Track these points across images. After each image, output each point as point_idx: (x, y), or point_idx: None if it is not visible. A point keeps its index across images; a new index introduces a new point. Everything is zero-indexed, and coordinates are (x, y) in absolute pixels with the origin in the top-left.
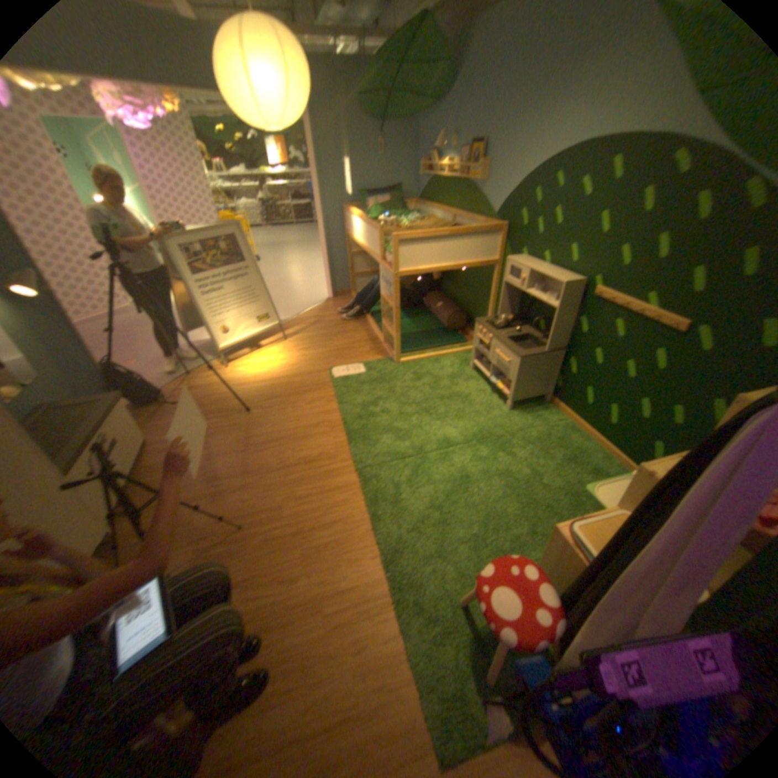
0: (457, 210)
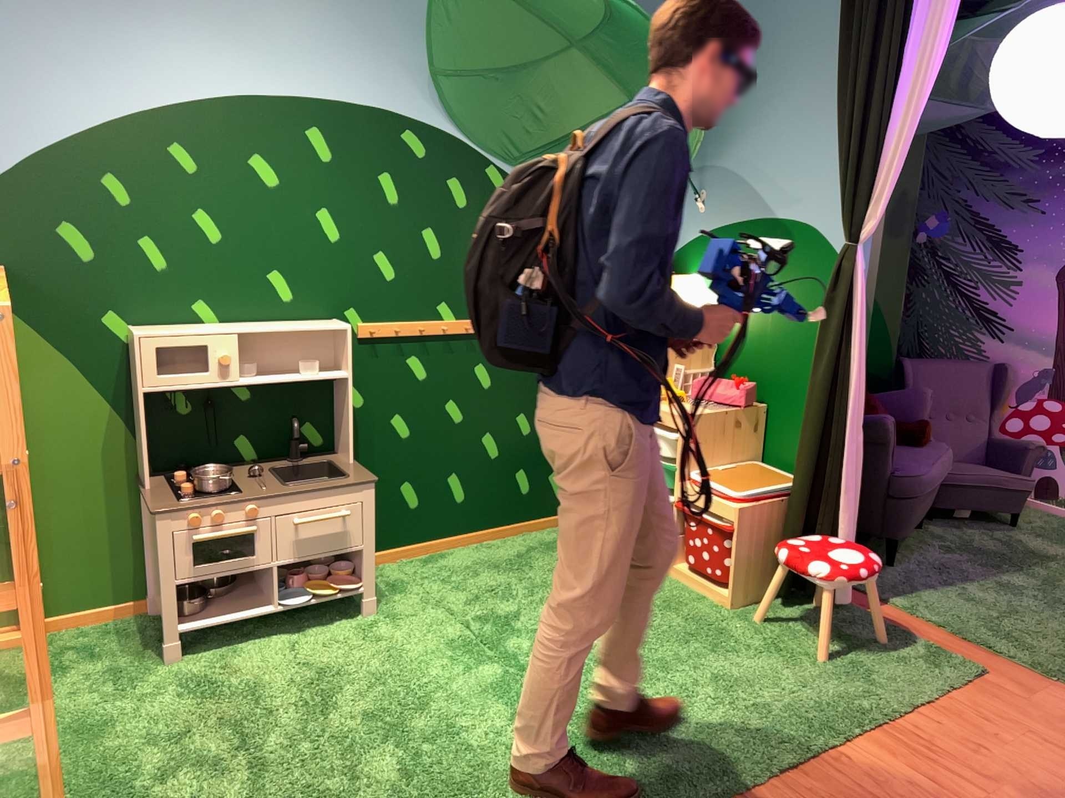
0: None
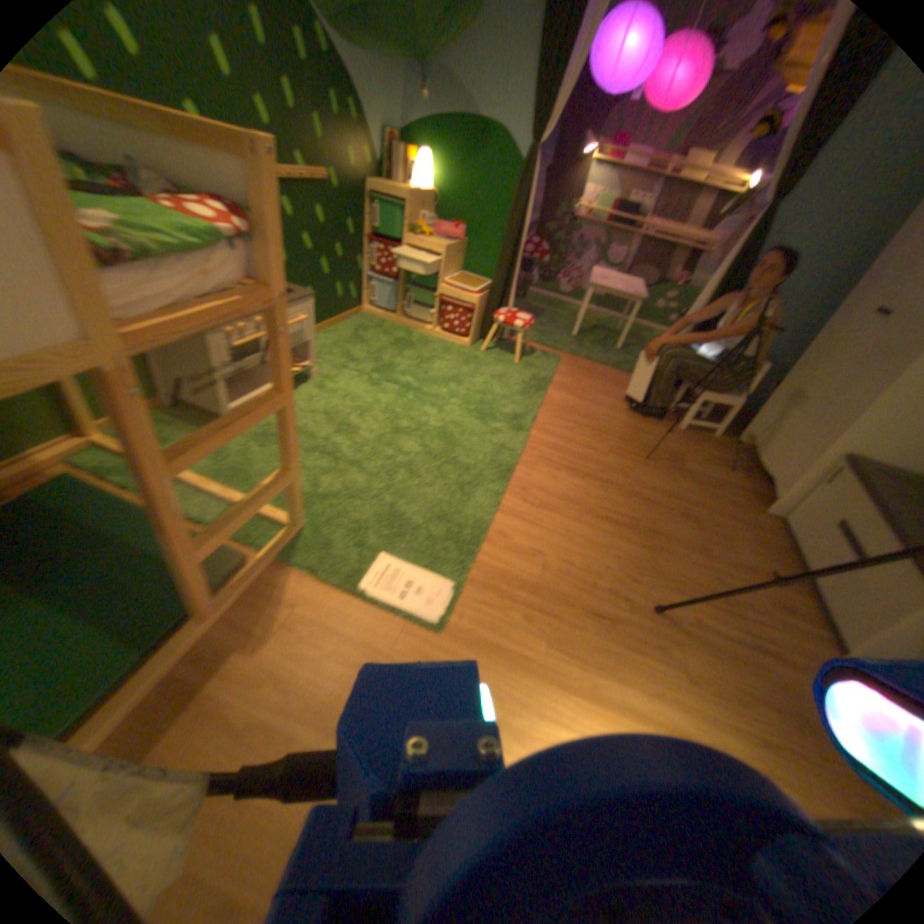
0: None
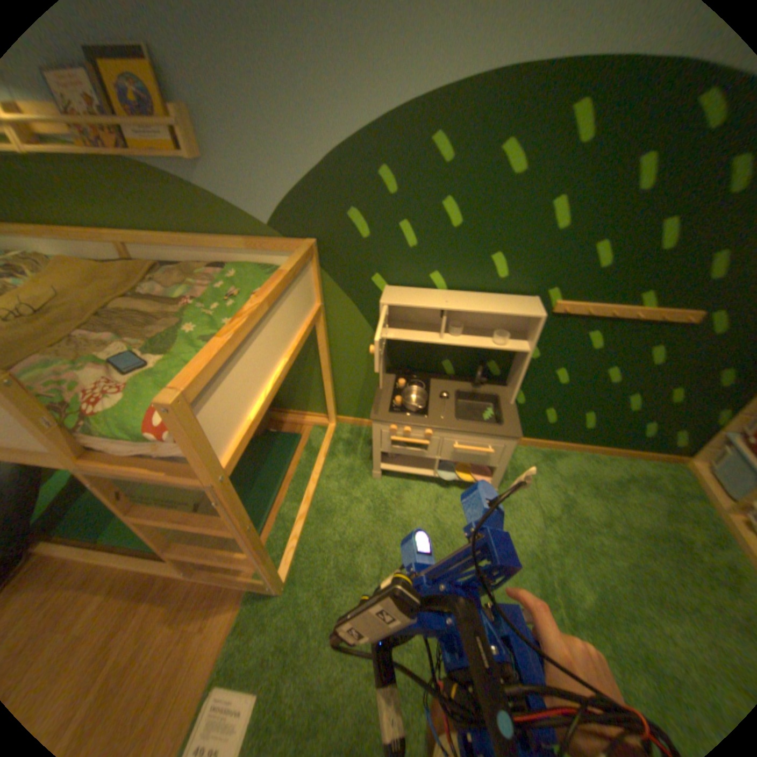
0: (118, 224)
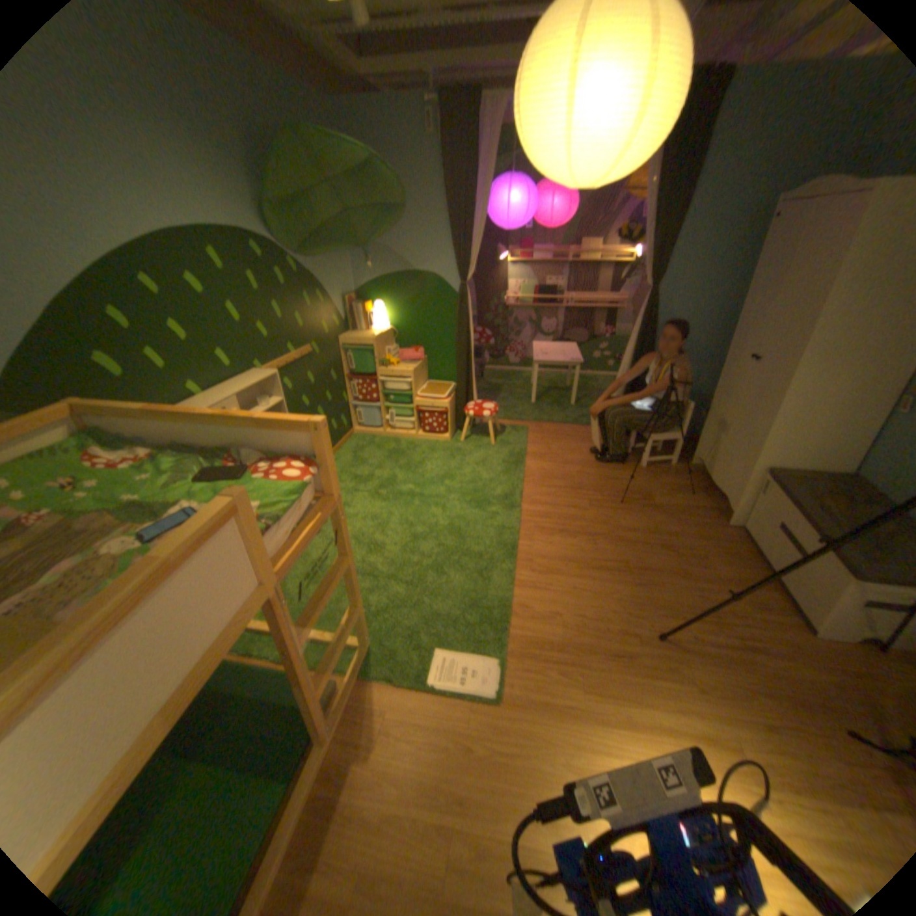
0: None
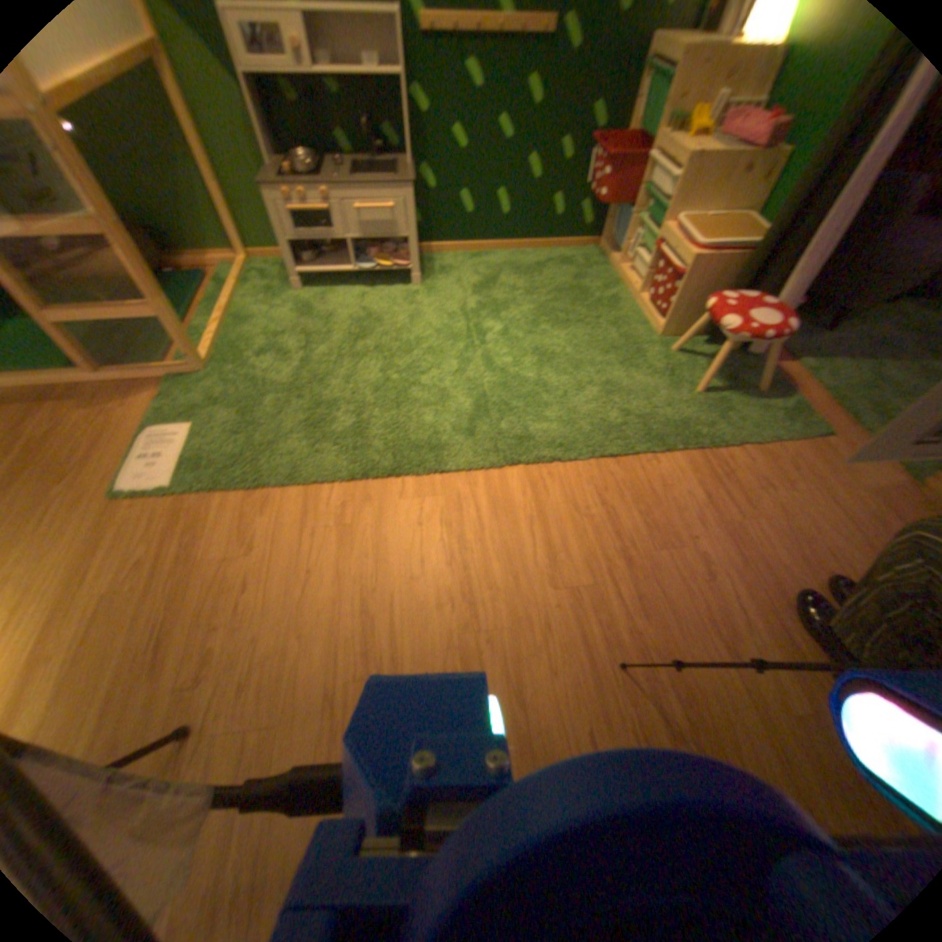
0: None
